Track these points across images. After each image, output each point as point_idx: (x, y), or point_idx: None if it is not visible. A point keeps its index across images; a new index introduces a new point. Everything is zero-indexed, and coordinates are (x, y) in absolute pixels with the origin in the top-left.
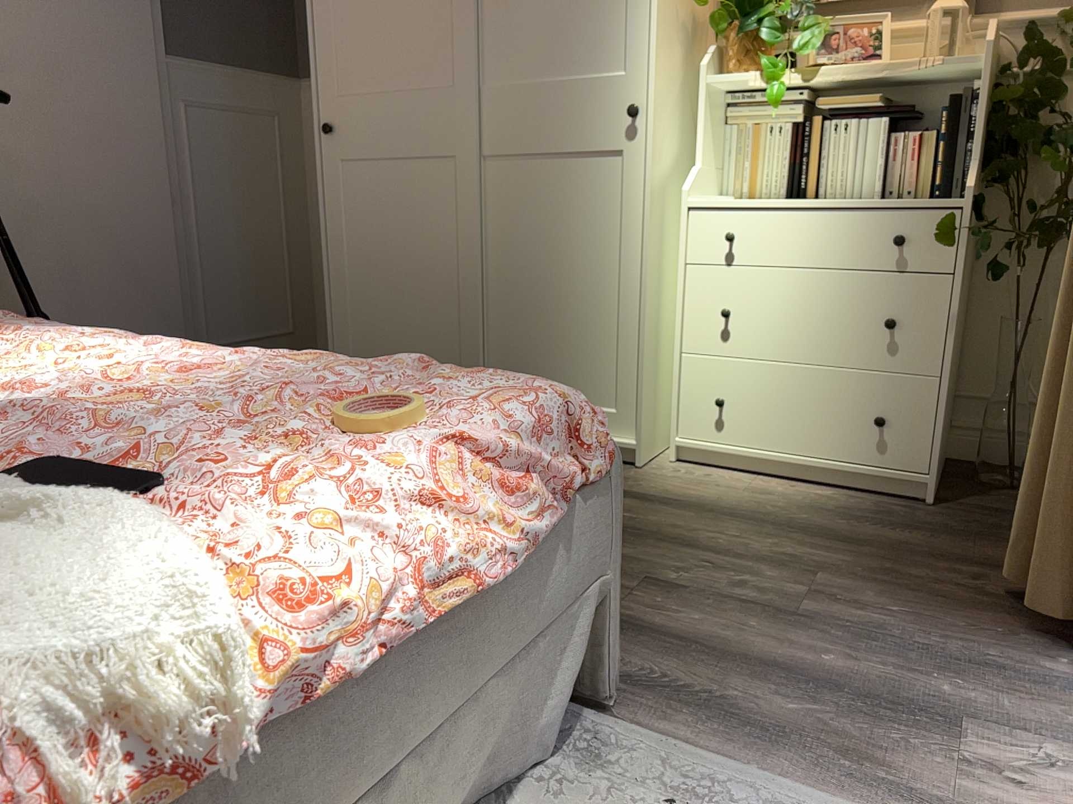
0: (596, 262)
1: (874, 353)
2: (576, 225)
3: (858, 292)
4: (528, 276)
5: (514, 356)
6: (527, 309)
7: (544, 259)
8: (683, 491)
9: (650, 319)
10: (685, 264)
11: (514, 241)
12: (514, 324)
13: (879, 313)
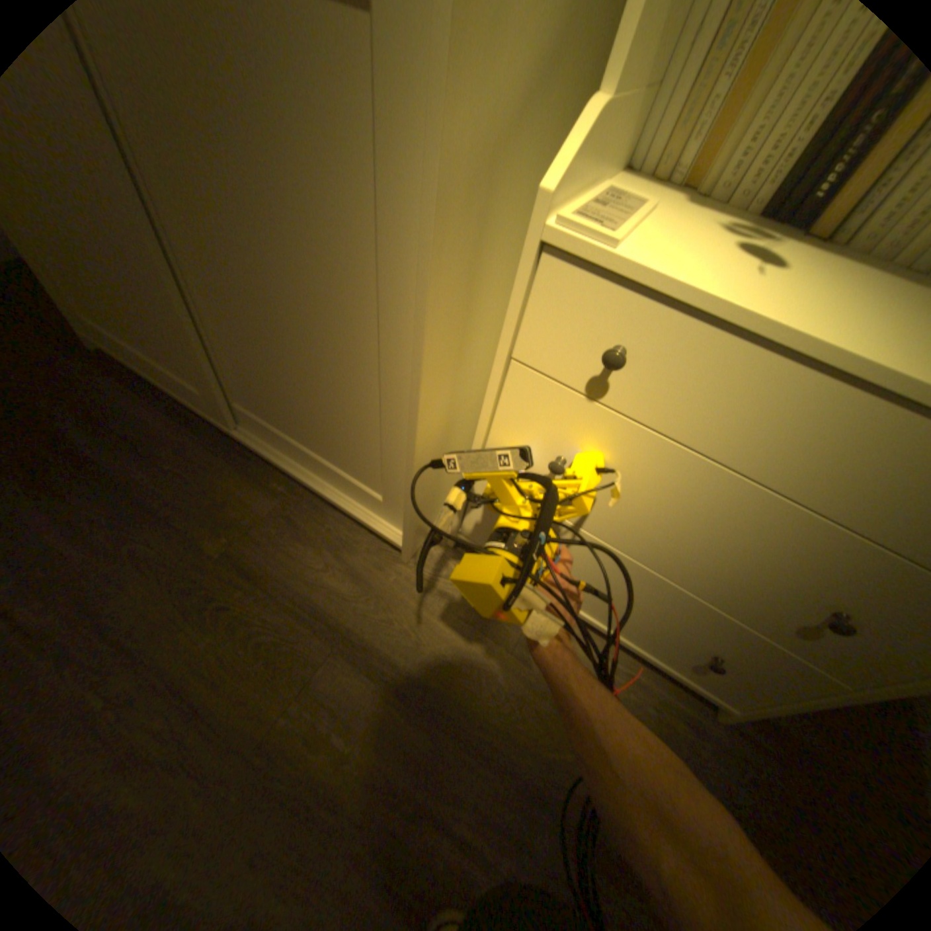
0: (339, 303)
1: (774, 618)
2: (290, 205)
3: (824, 555)
4: (233, 273)
5: (251, 380)
6: (249, 327)
7: (250, 255)
8: (438, 642)
9: (427, 437)
10: (509, 354)
11: (188, 192)
12: (238, 340)
13: (833, 594)
